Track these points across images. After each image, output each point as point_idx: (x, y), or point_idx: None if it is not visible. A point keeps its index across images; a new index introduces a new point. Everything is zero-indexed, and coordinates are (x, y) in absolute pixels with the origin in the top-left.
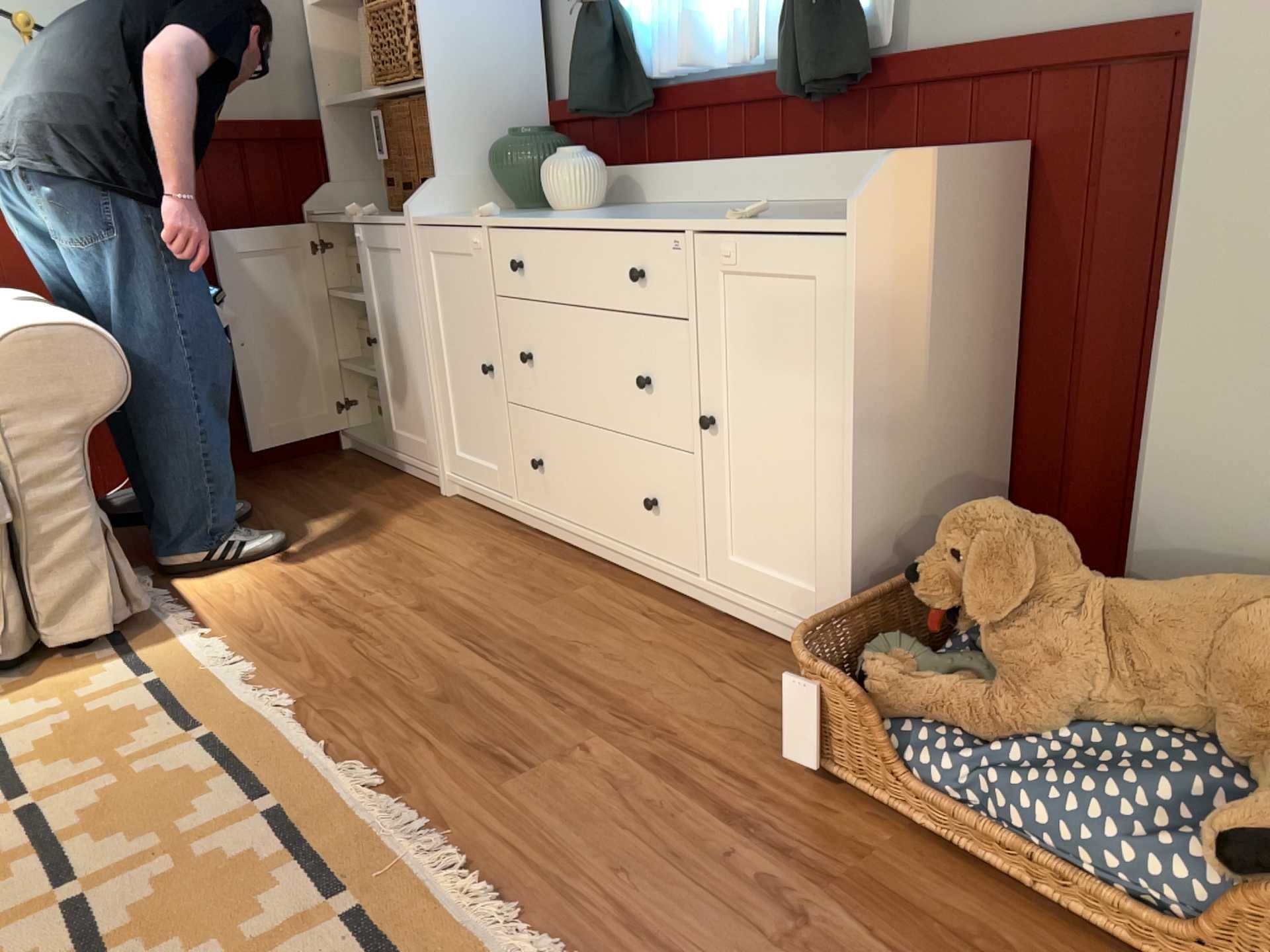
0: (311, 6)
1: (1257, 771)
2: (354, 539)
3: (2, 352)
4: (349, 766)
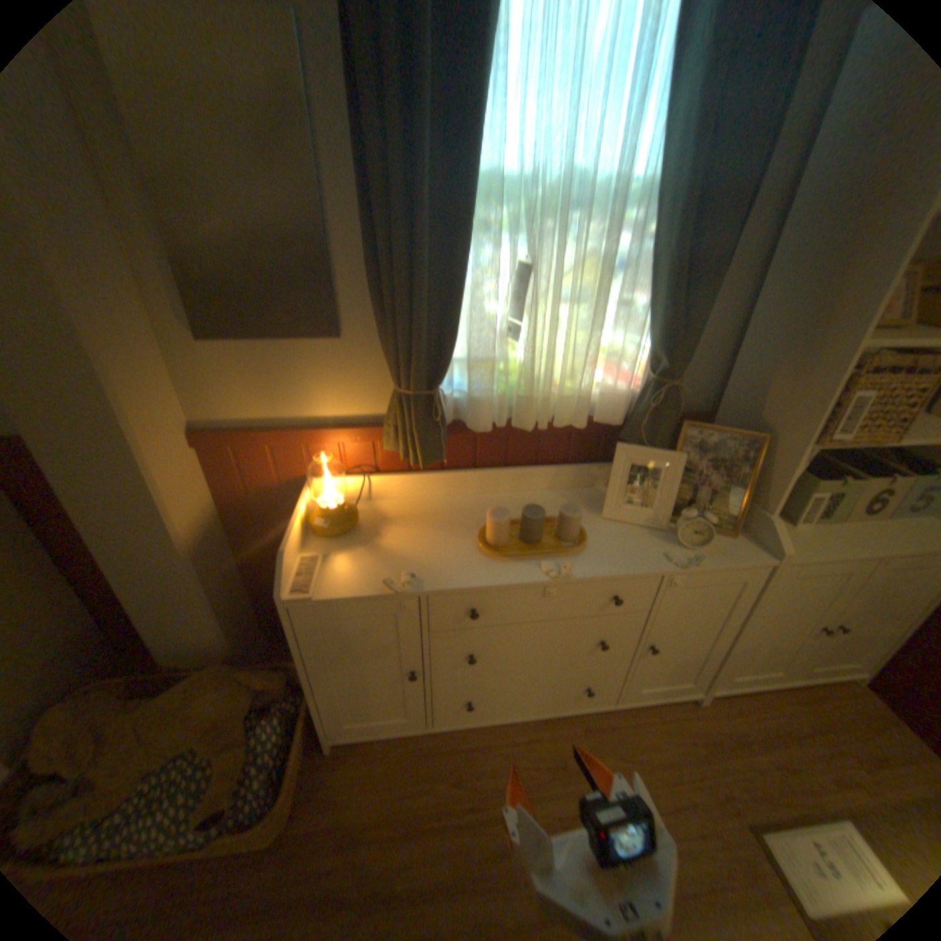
0: None
1: (213, 762)
2: None
3: None
4: None
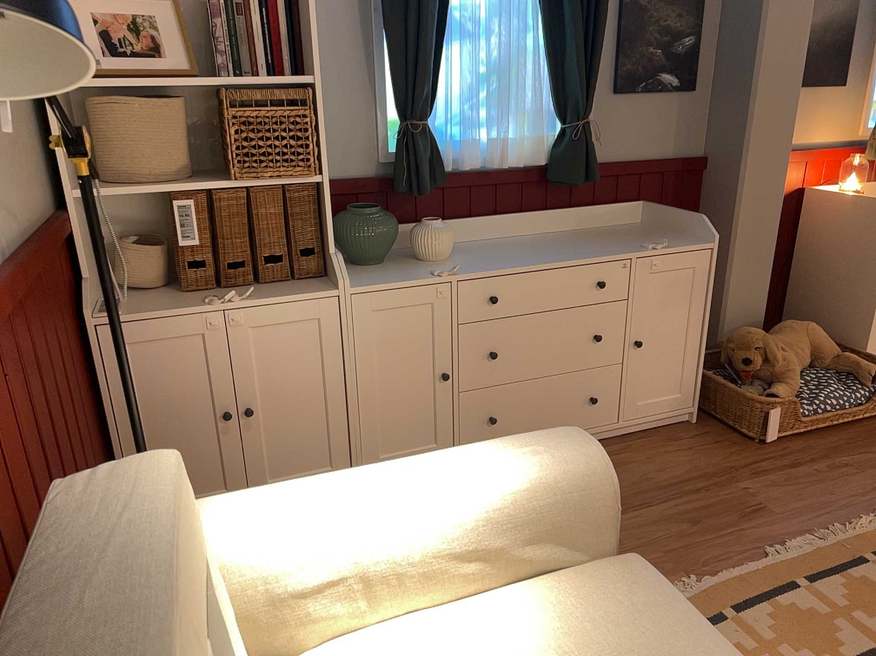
0: None
1: (830, 368)
2: None
3: (605, 474)
4: (763, 557)
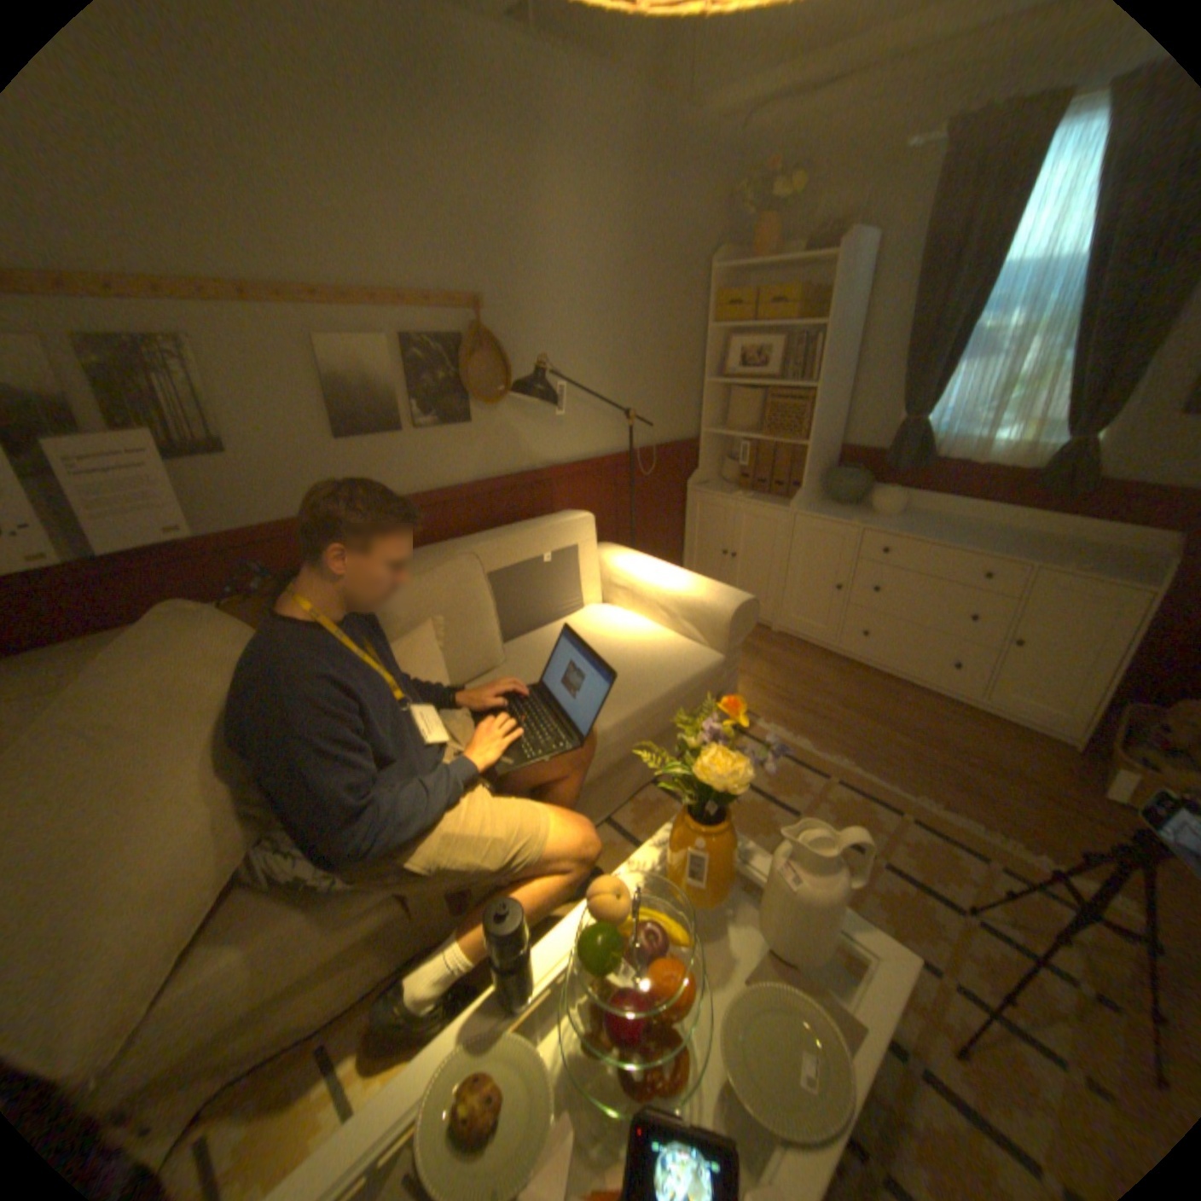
0: (707, 380)
1: None
2: (761, 661)
3: (733, 615)
4: (920, 799)
